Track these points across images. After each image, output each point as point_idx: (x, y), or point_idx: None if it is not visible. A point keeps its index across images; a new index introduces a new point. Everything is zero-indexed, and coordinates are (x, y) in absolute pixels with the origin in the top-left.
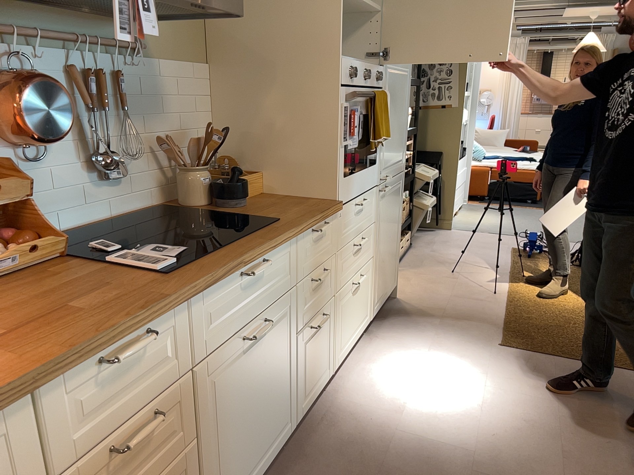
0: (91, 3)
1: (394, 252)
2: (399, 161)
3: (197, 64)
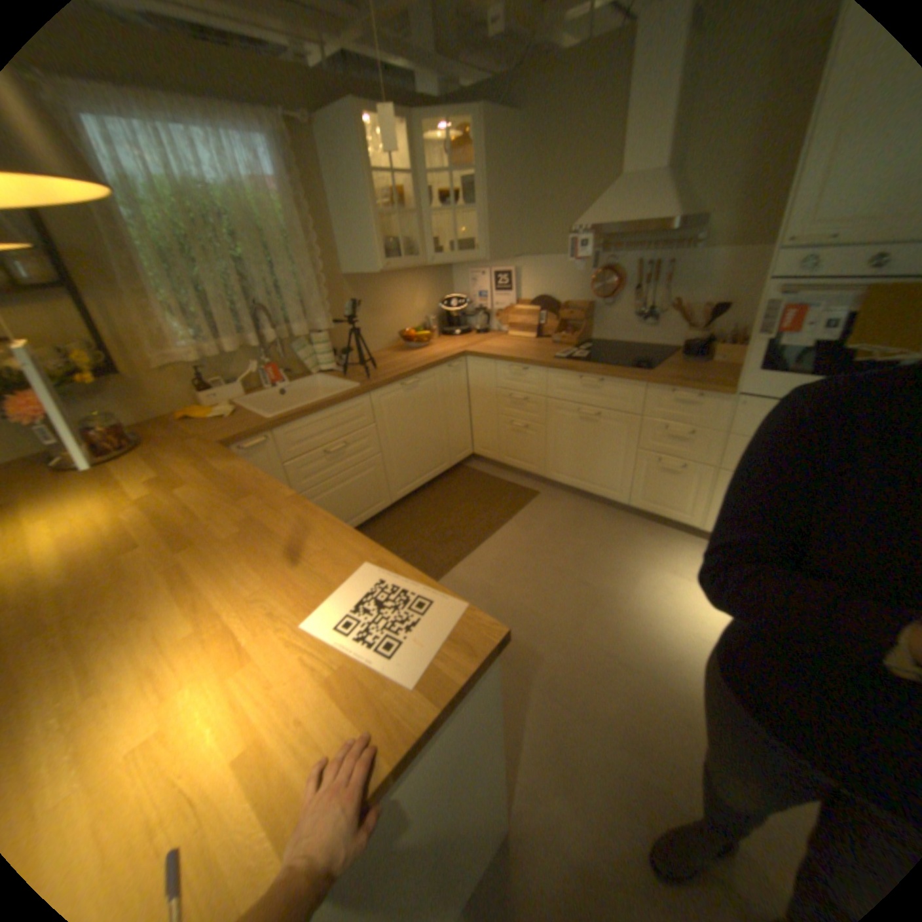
0: (646, 225)
1: None
2: None
3: (771, 244)
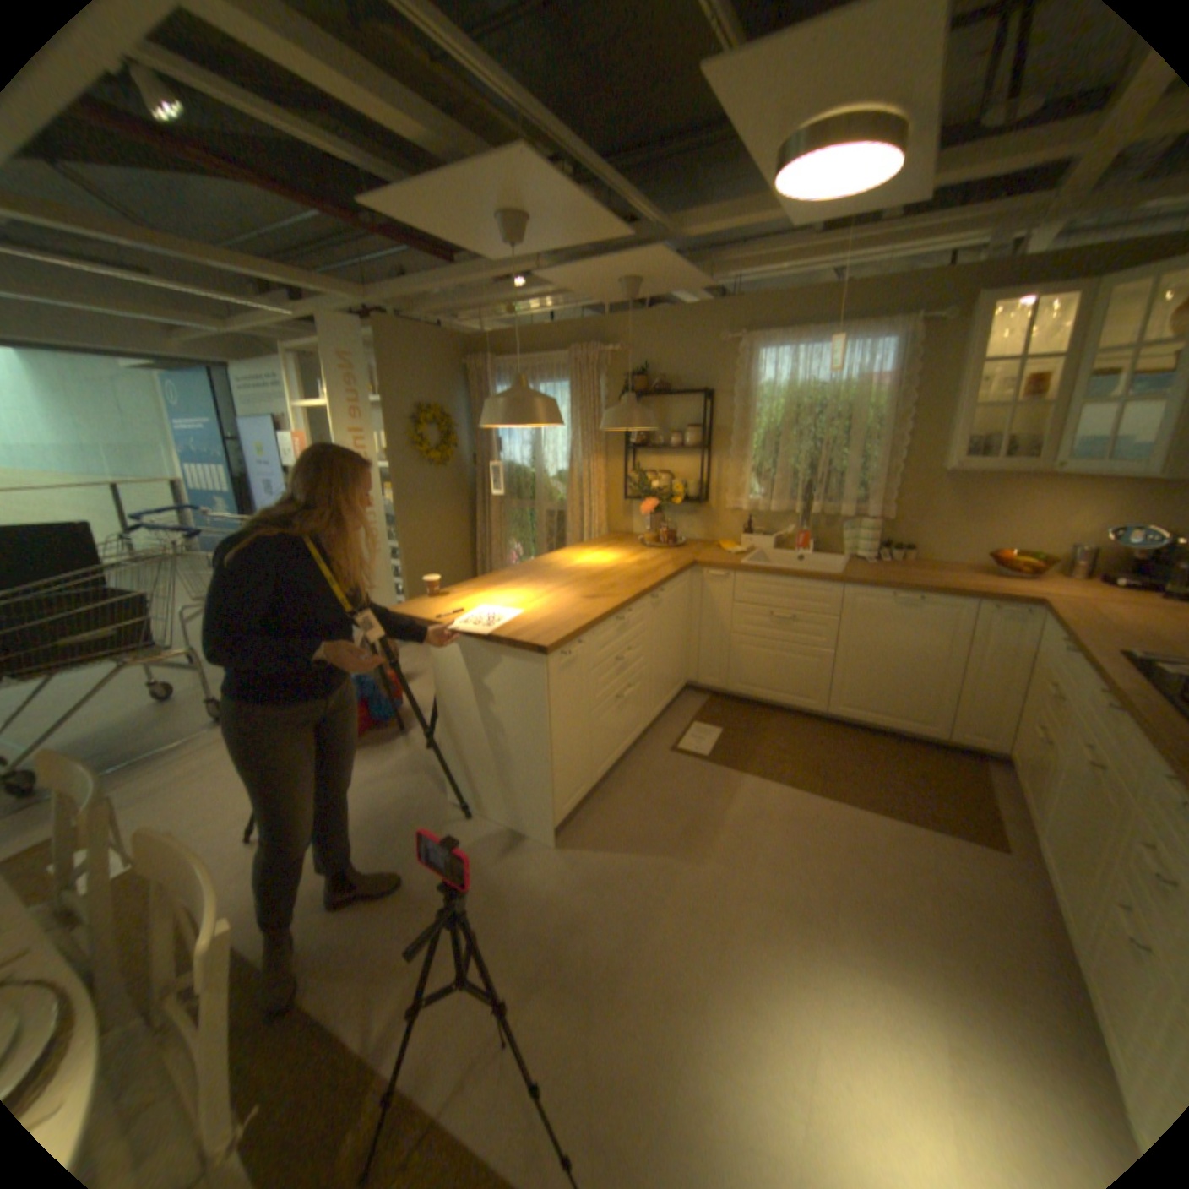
0: None
1: None
2: None
3: None
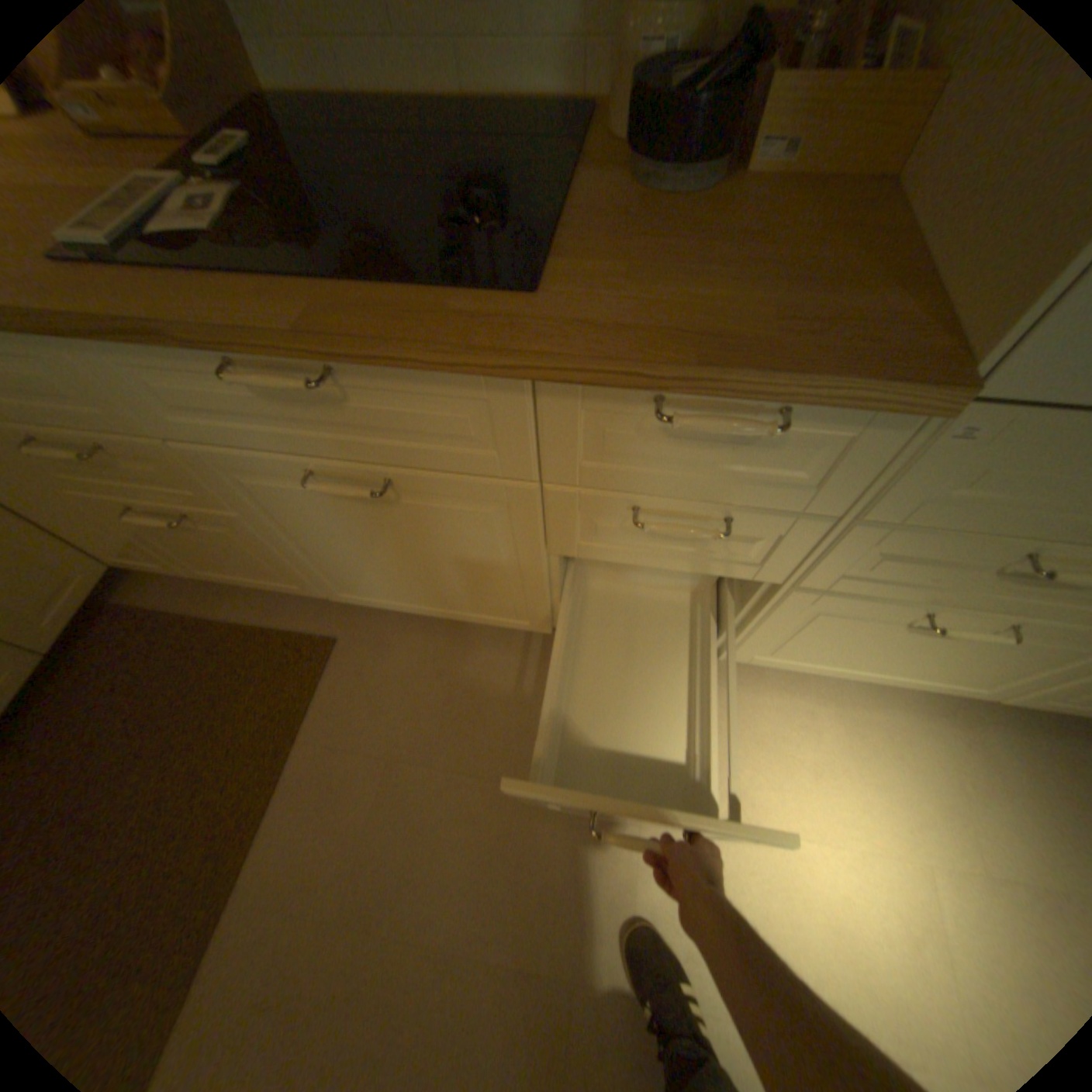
0: None
1: None
2: None
3: None
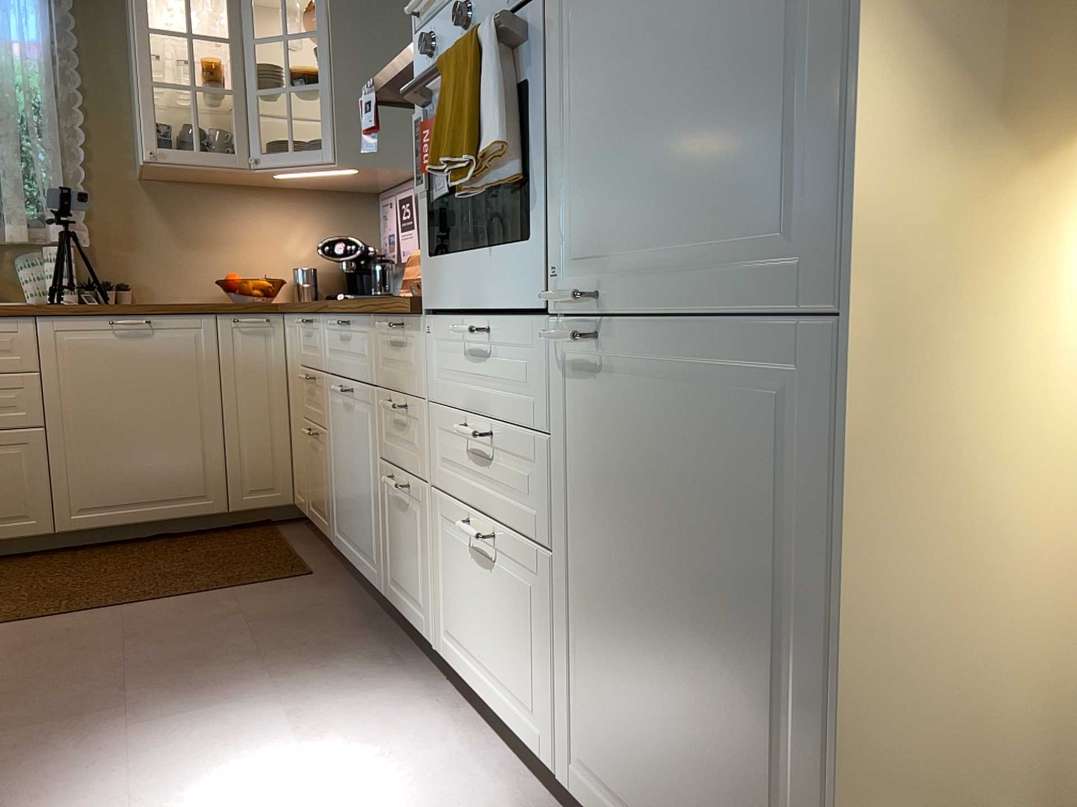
0: None
1: (750, 768)
2: (742, 247)
3: None
